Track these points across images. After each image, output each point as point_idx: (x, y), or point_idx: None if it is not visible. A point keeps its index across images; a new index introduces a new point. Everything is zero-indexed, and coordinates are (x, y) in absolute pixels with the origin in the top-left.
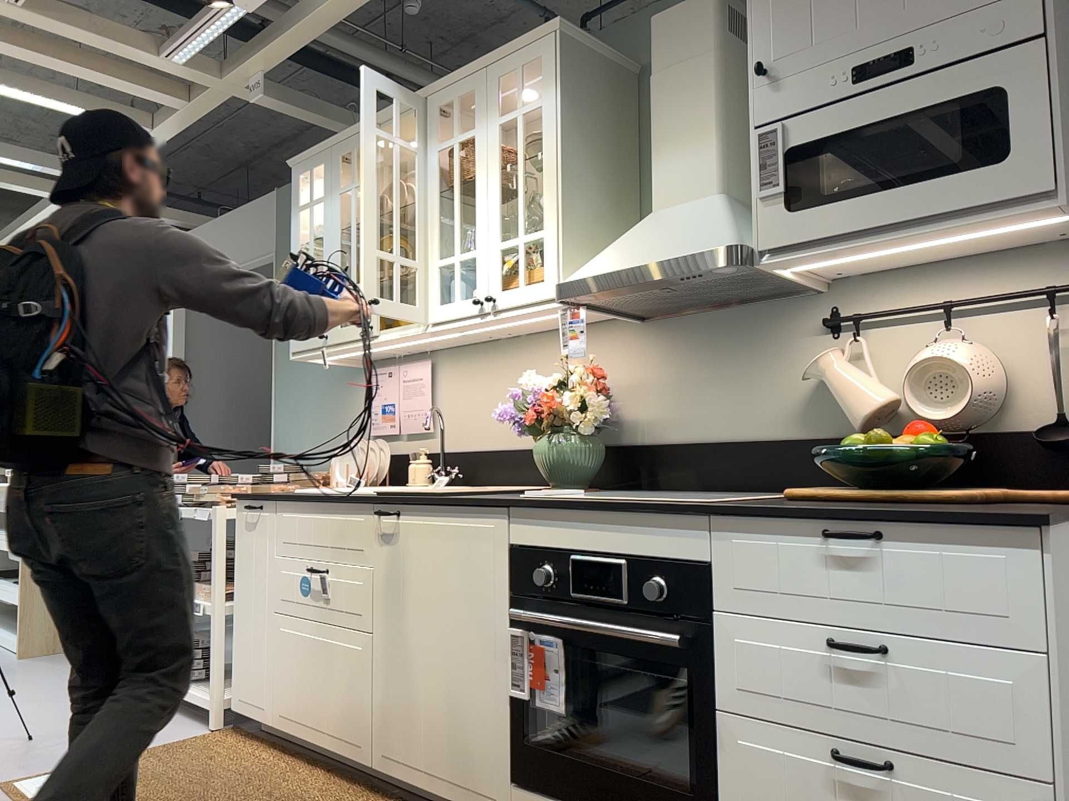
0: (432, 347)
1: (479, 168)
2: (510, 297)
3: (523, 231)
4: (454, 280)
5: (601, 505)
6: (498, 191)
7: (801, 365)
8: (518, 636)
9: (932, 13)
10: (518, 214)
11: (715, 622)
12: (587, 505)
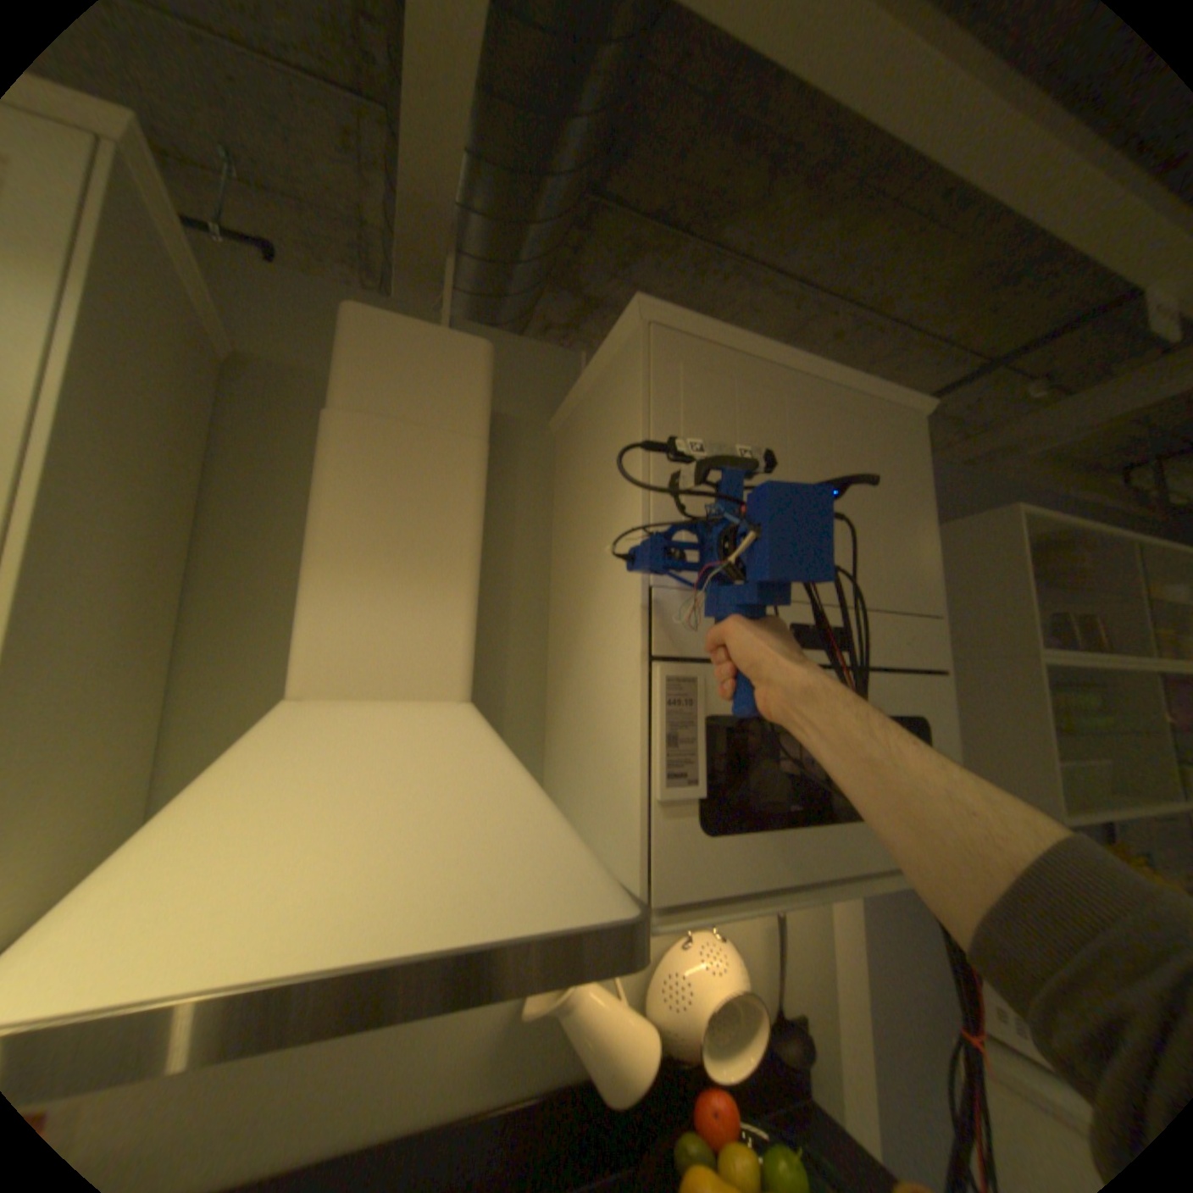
0: None
1: None
2: None
3: None
4: None
5: None
6: None
7: None
8: None
9: (869, 592)
10: None
11: None
12: None
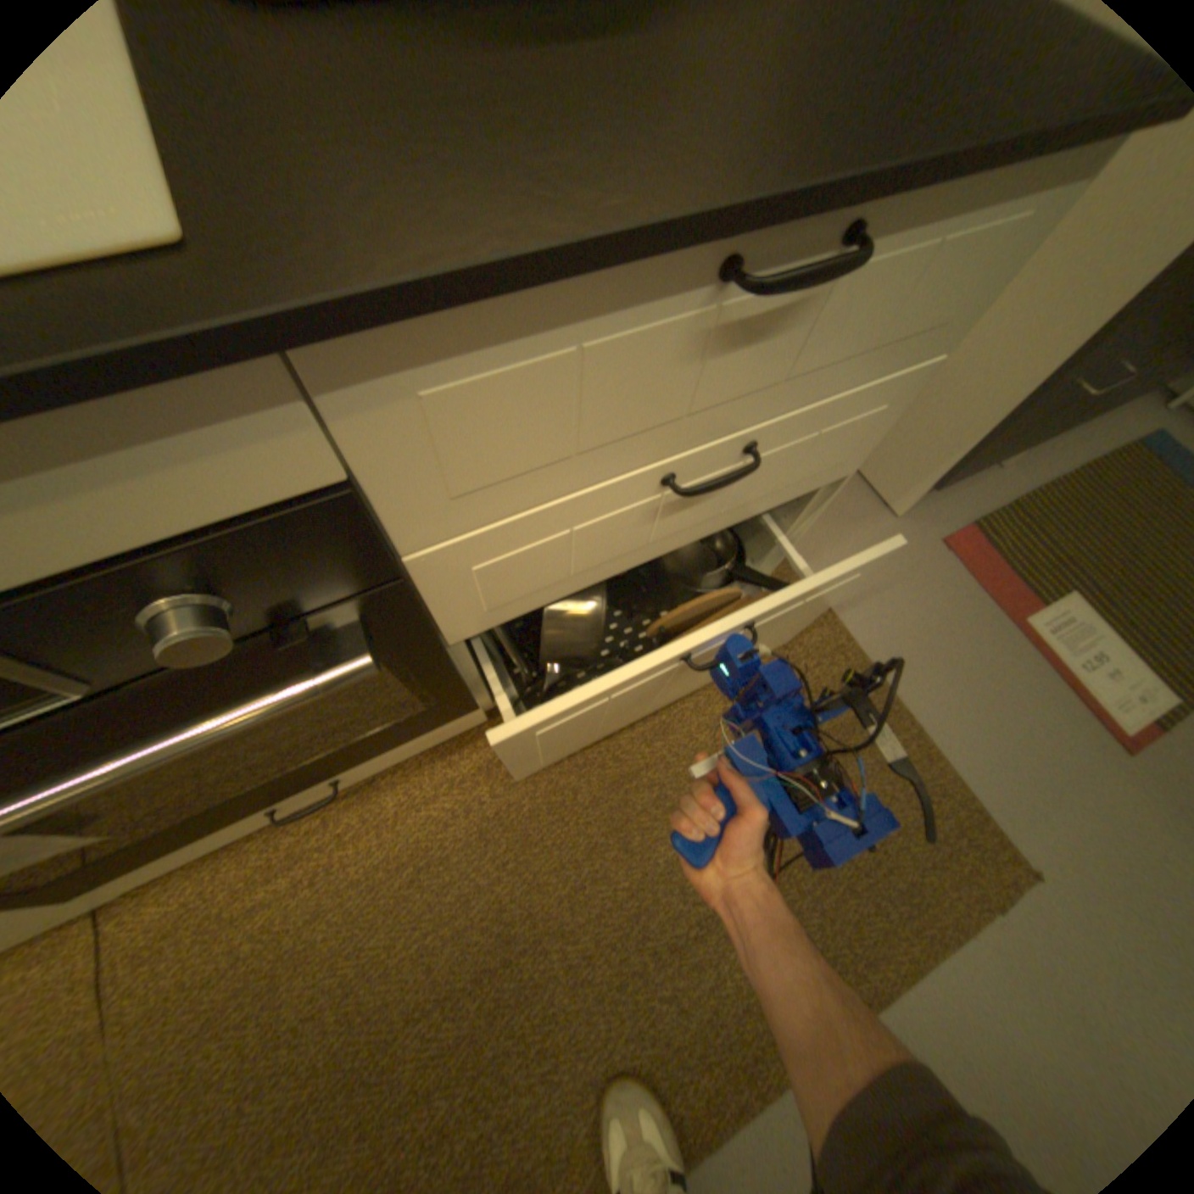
0: None
1: None
2: None
3: None
4: None
5: None
6: None
7: None
8: None
9: None
10: None
11: (404, 562)
12: None
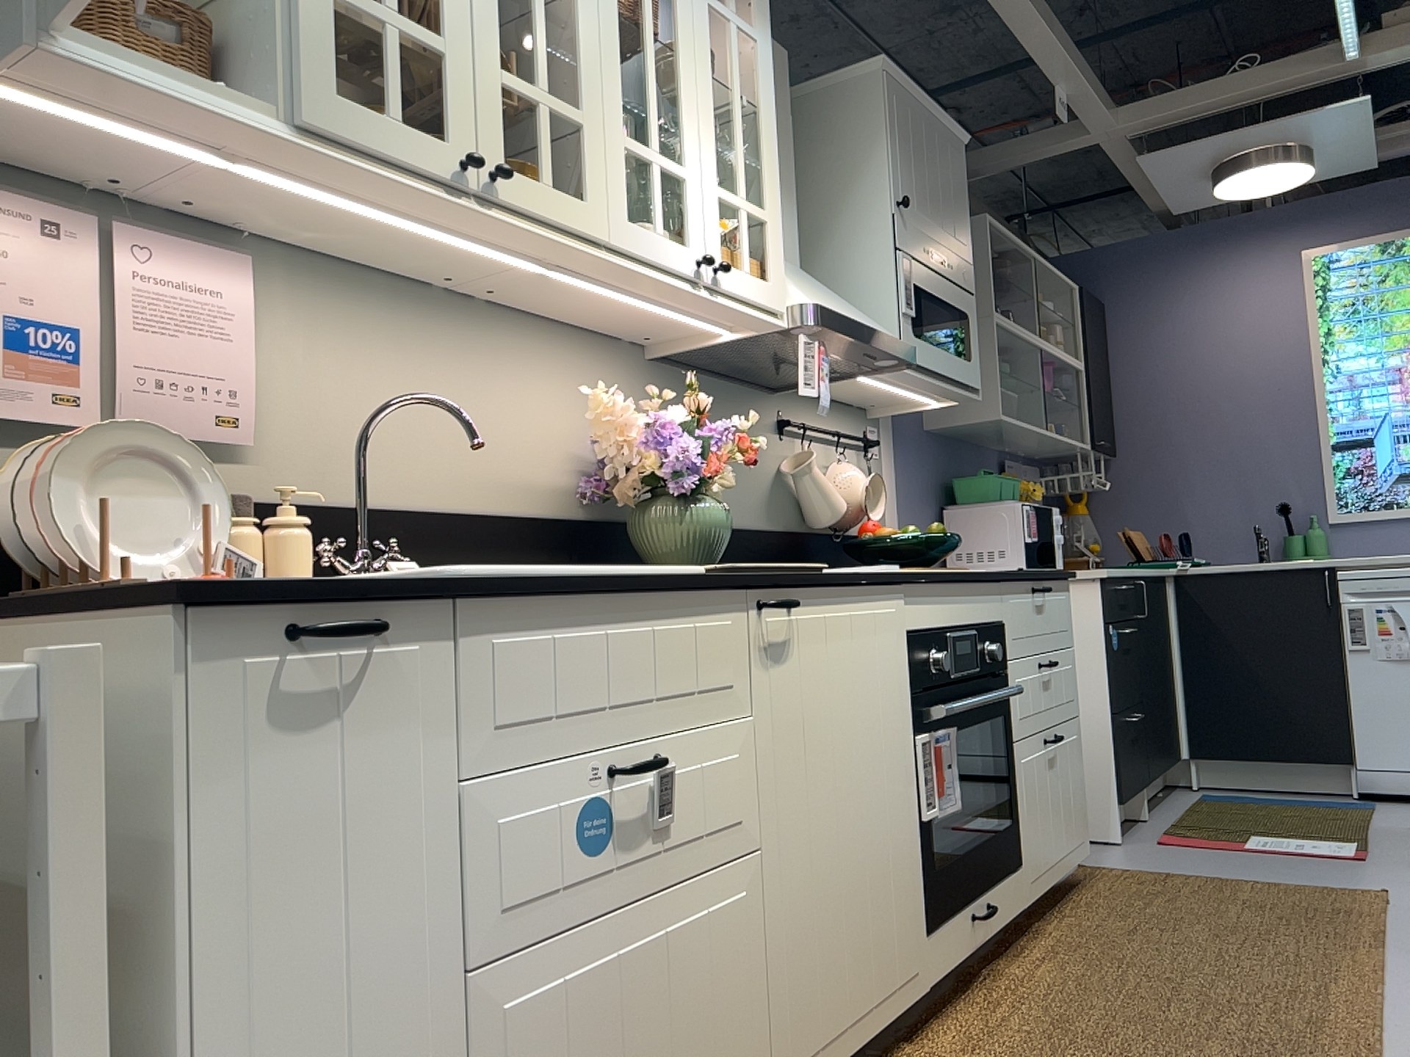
0: (264, 229)
1: (685, 40)
2: (737, 281)
3: (748, 197)
4: (654, 196)
5: (967, 575)
6: (714, 106)
7: (769, 458)
8: (926, 741)
9: (952, 243)
10: (742, 168)
11: (1009, 670)
12: (963, 575)
